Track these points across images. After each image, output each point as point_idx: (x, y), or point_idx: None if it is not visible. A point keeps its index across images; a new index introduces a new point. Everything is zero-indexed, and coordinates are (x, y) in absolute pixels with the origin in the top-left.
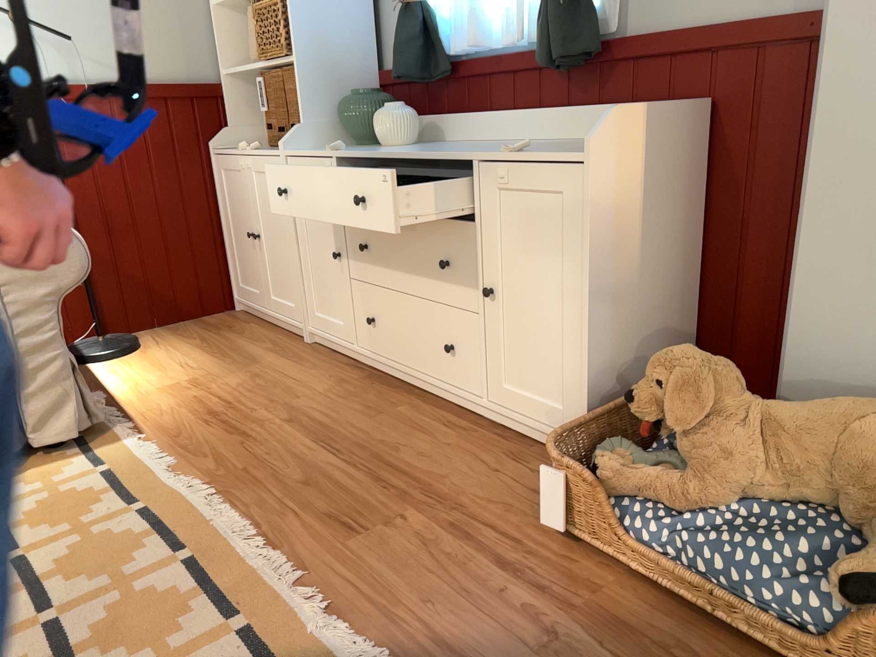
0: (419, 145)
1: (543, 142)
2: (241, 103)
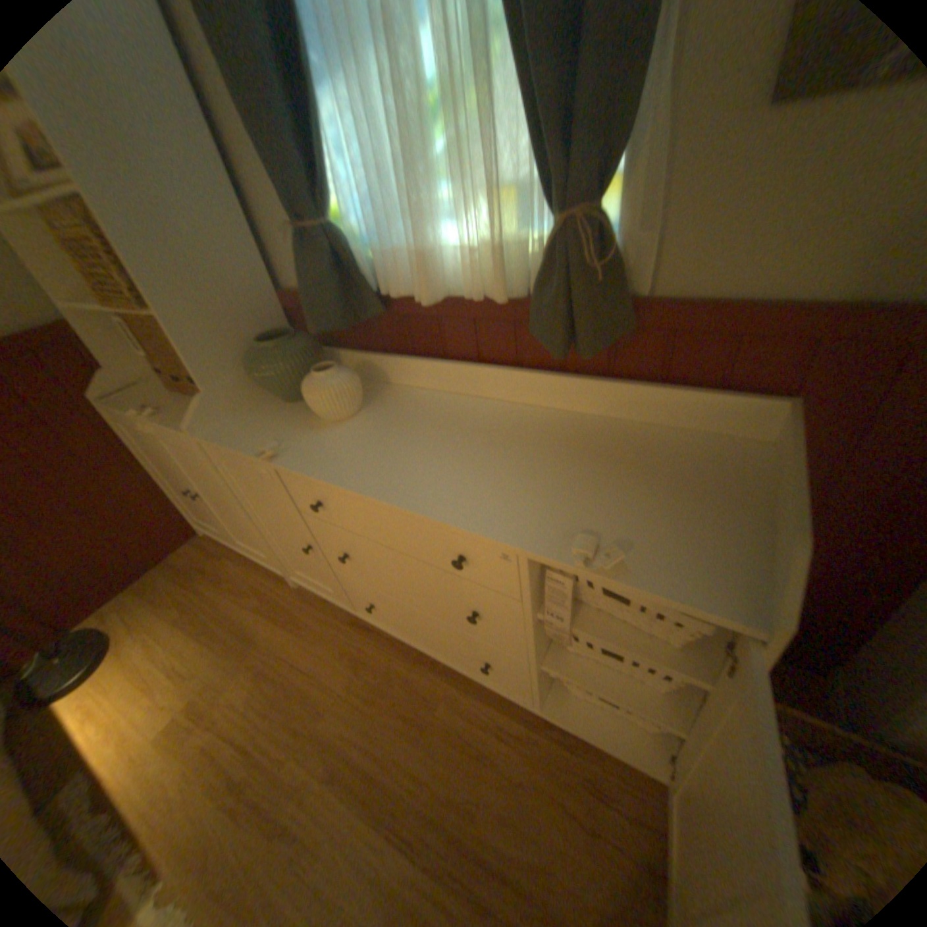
0: (374, 416)
1: (546, 419)
2: (105, 333)
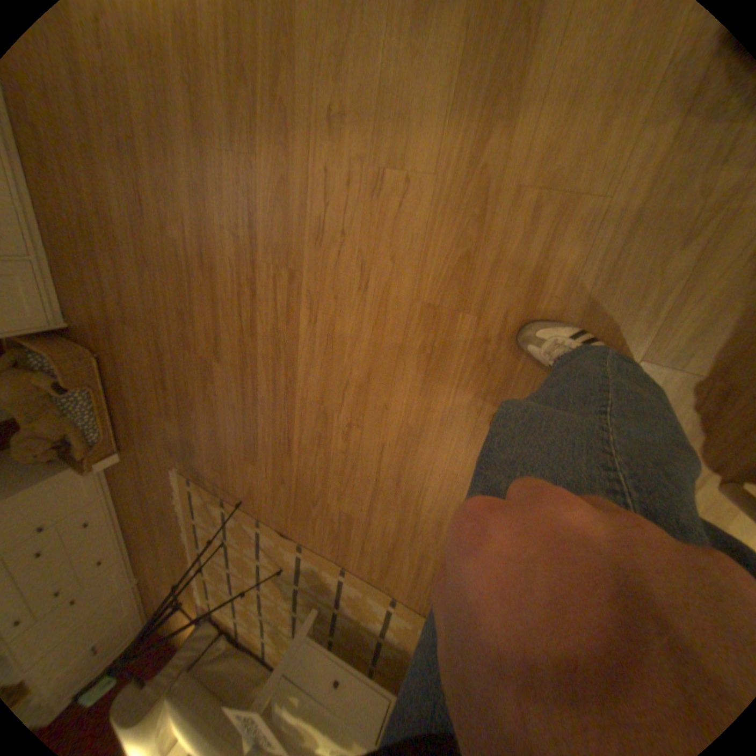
0: None
1: None
2: None
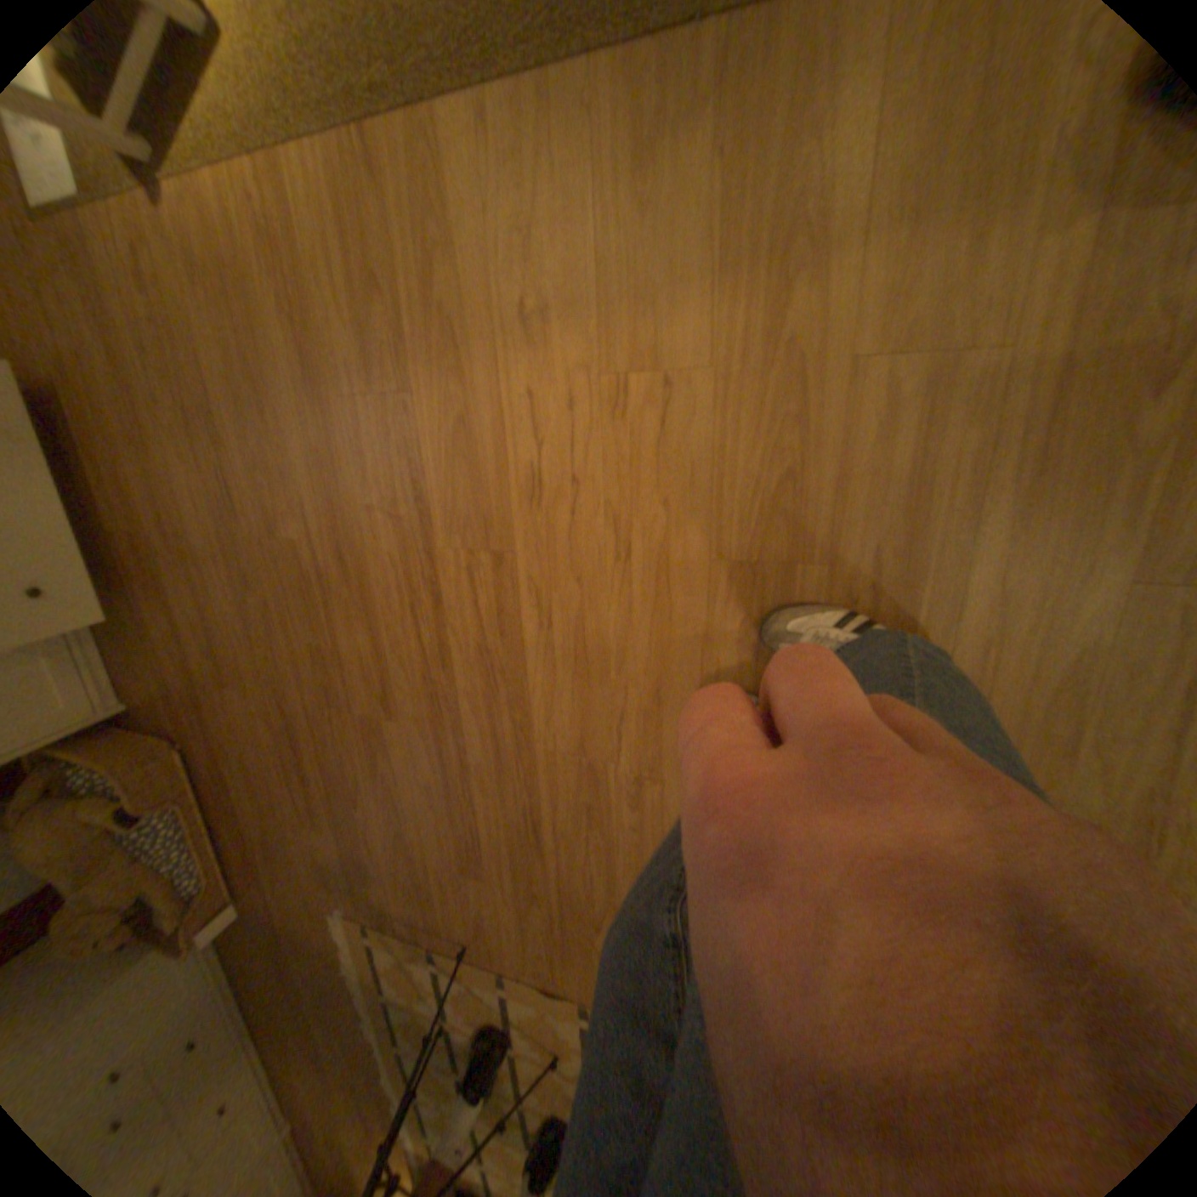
0: None
1: None
2: None
